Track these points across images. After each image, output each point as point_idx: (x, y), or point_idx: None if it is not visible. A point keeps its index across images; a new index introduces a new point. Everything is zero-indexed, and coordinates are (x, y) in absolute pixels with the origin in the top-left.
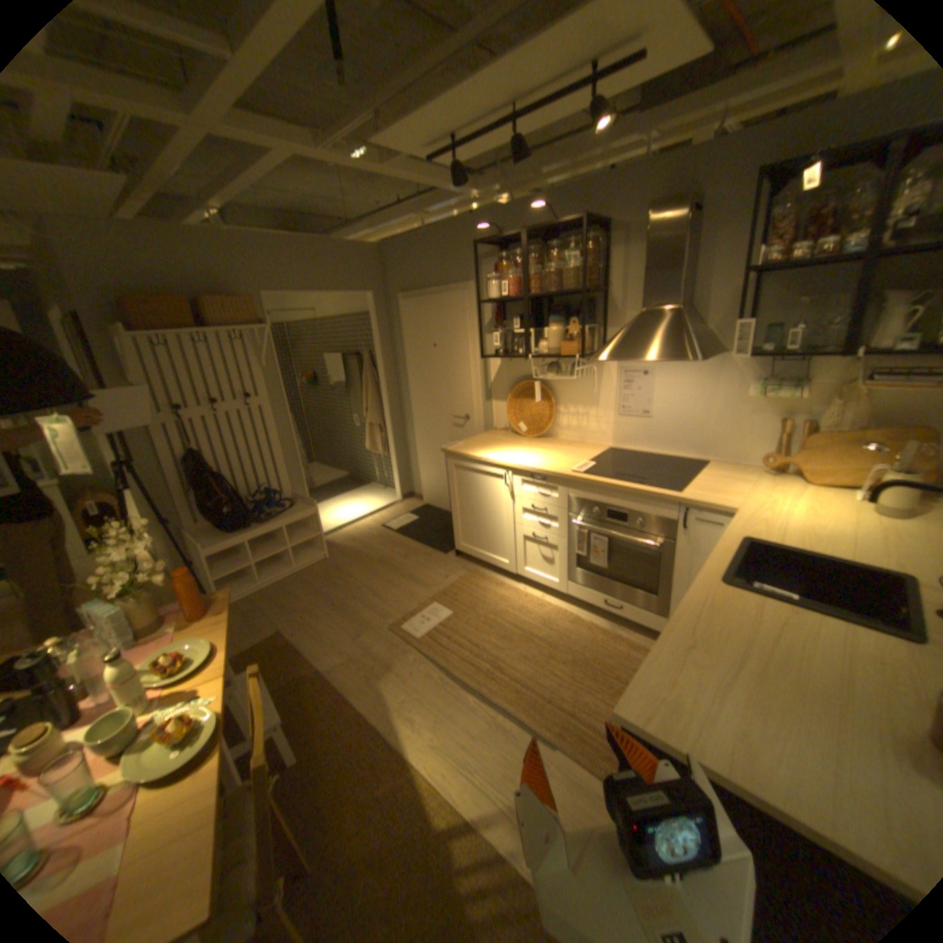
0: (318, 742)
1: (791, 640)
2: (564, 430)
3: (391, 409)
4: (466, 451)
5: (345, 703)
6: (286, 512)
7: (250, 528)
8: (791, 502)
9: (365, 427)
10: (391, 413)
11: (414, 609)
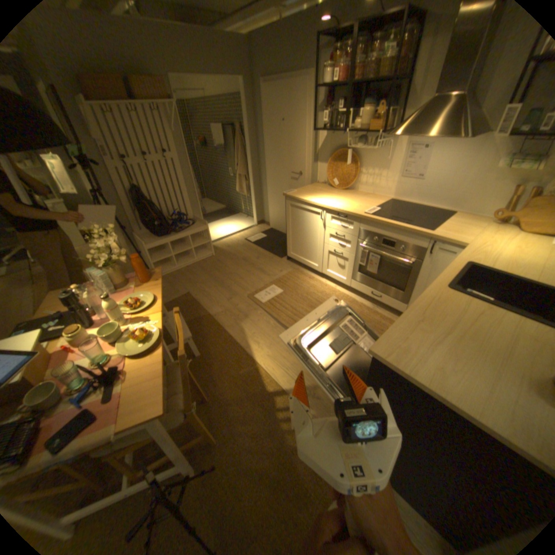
0: (210, 347)
1: (482, 323)
2: (362, 185)
3: (252, 165)
4: (298, 196)
5: (223, 331)
6: (190, 227)
7: (170, 235)
8: (505, 242)
9: (236, 177)
10: (252, 168)
11: (261, 287)
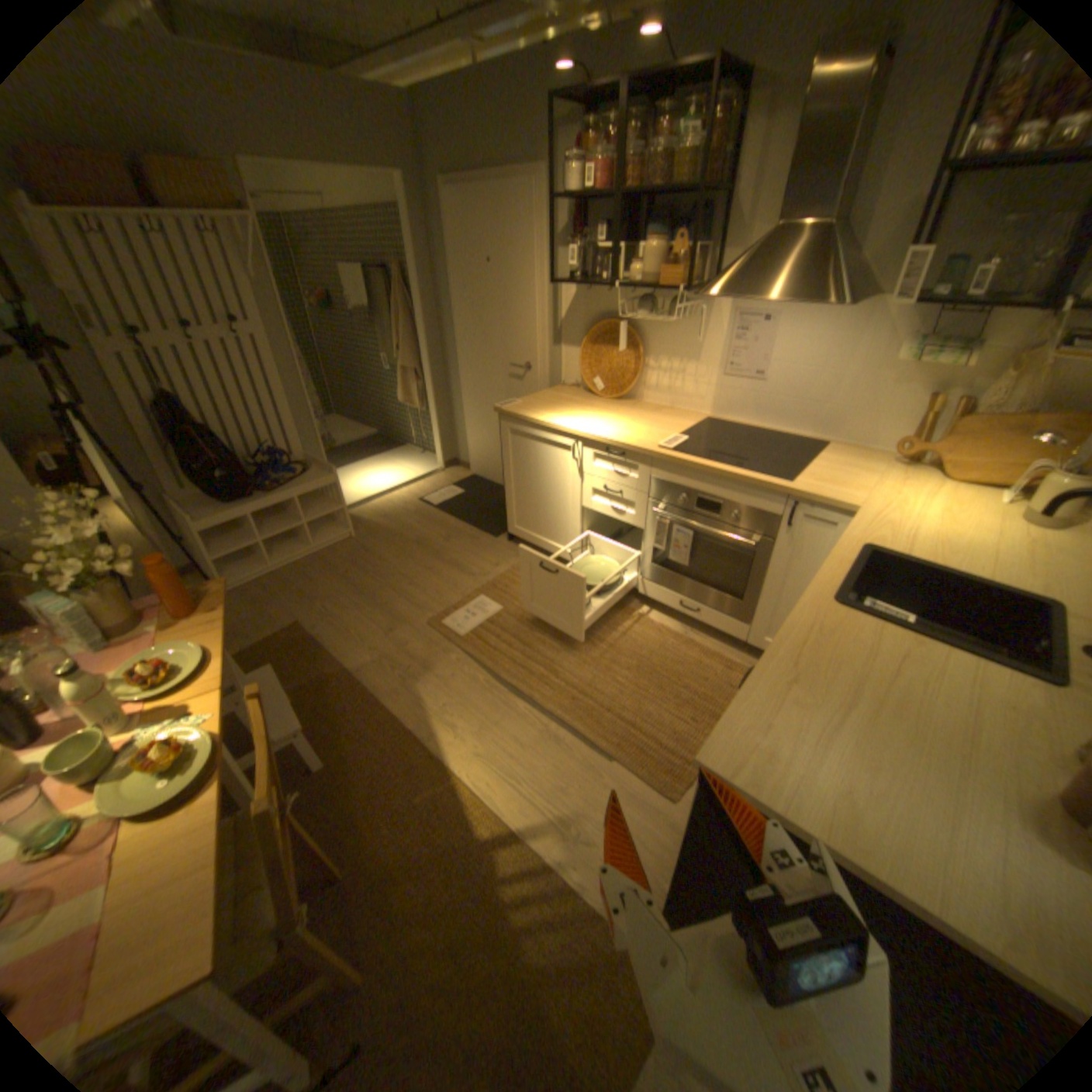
0: (347, 745)
1: (911, 675)
2: (651, 391)
3: (429, 349)
4: (526, 412)
5: (377, 705)
6: (297, 480)
7: (253, 498)
8: (923, 501)
9: (397, 371)
10: (430, 355)
11: (457, 601)
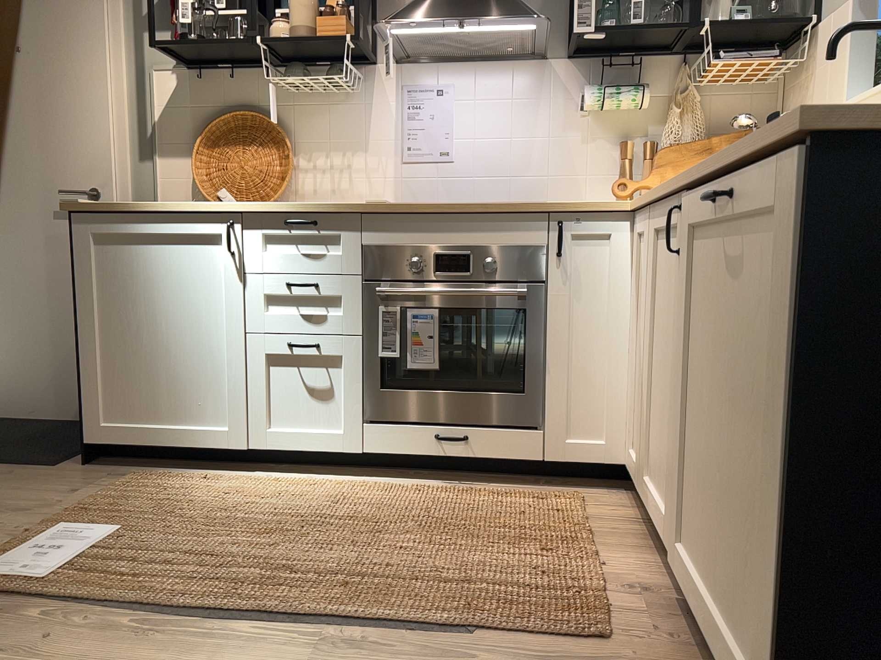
0: None
1: None
2: (306, 198)
3: None
4: (126, 203)
5: None
6: None
7: None
8: None
9: None
10: None
11: (1, 548)
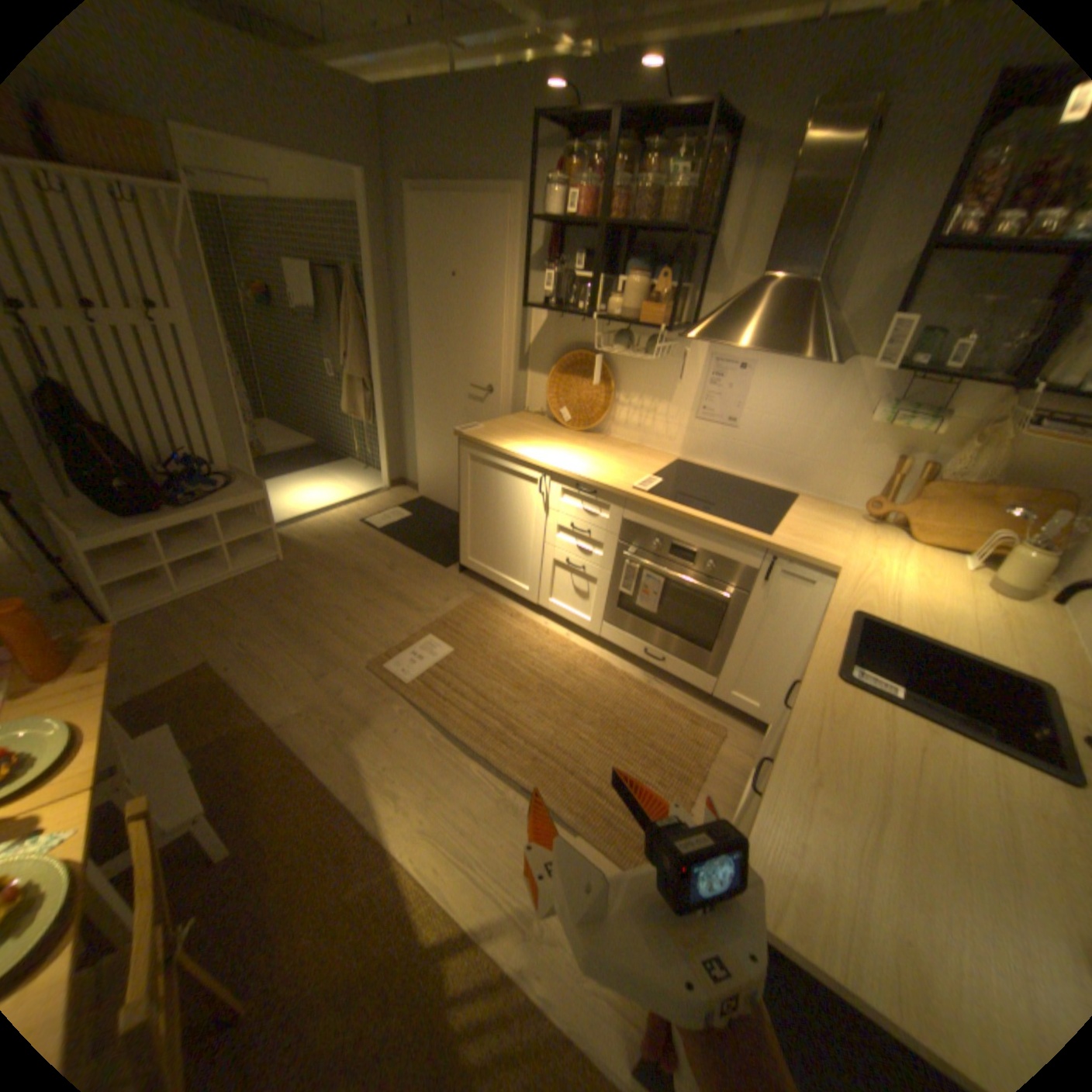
0: (261, 826)
1: (934, 775)
2: (619, 427)
3: (380, 360)
4: (489, 439)
5: (302, 771)
6: (218, 494)
7: (159, 514)
8: (898, 565)
9: (342, 380)
10: (381, 367)
11: (401, 641)
